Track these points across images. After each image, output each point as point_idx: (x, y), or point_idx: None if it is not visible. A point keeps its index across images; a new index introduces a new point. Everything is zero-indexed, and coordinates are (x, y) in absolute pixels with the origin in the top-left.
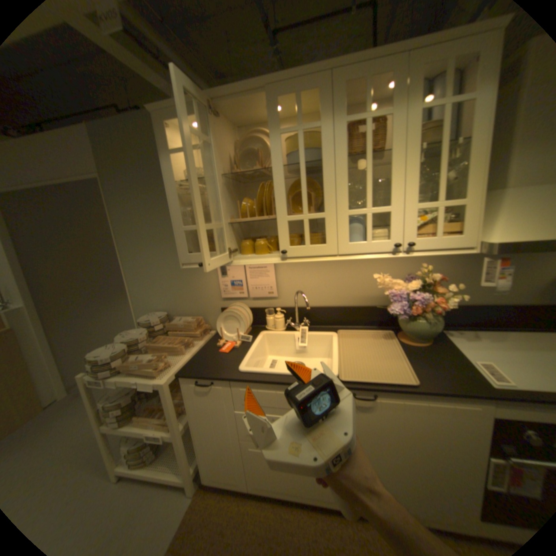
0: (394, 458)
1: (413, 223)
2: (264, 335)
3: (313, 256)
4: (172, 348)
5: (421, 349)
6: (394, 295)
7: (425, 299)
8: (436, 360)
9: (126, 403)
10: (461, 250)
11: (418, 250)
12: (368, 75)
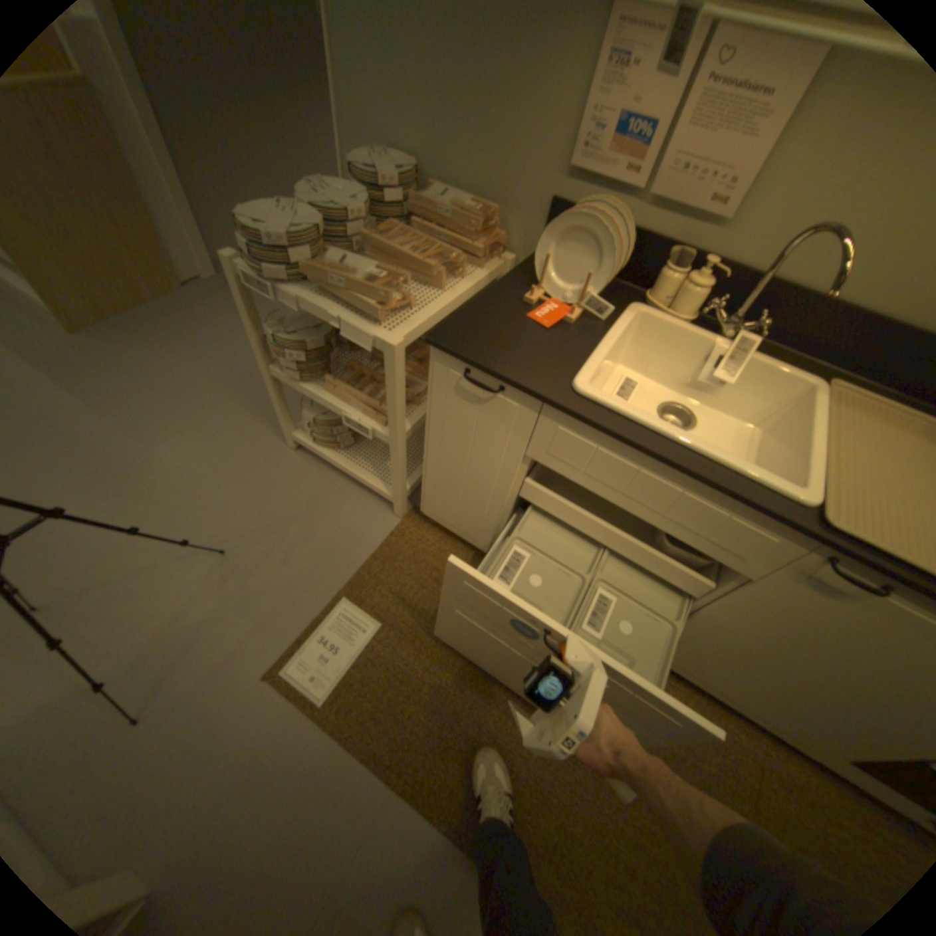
0: (795, 658)
1: None
2: (636, 314)
3: None
4: (418, 264)
5: None
6: None
7: None
8: None
9: (314, 343)
10: None
11: None
12: None
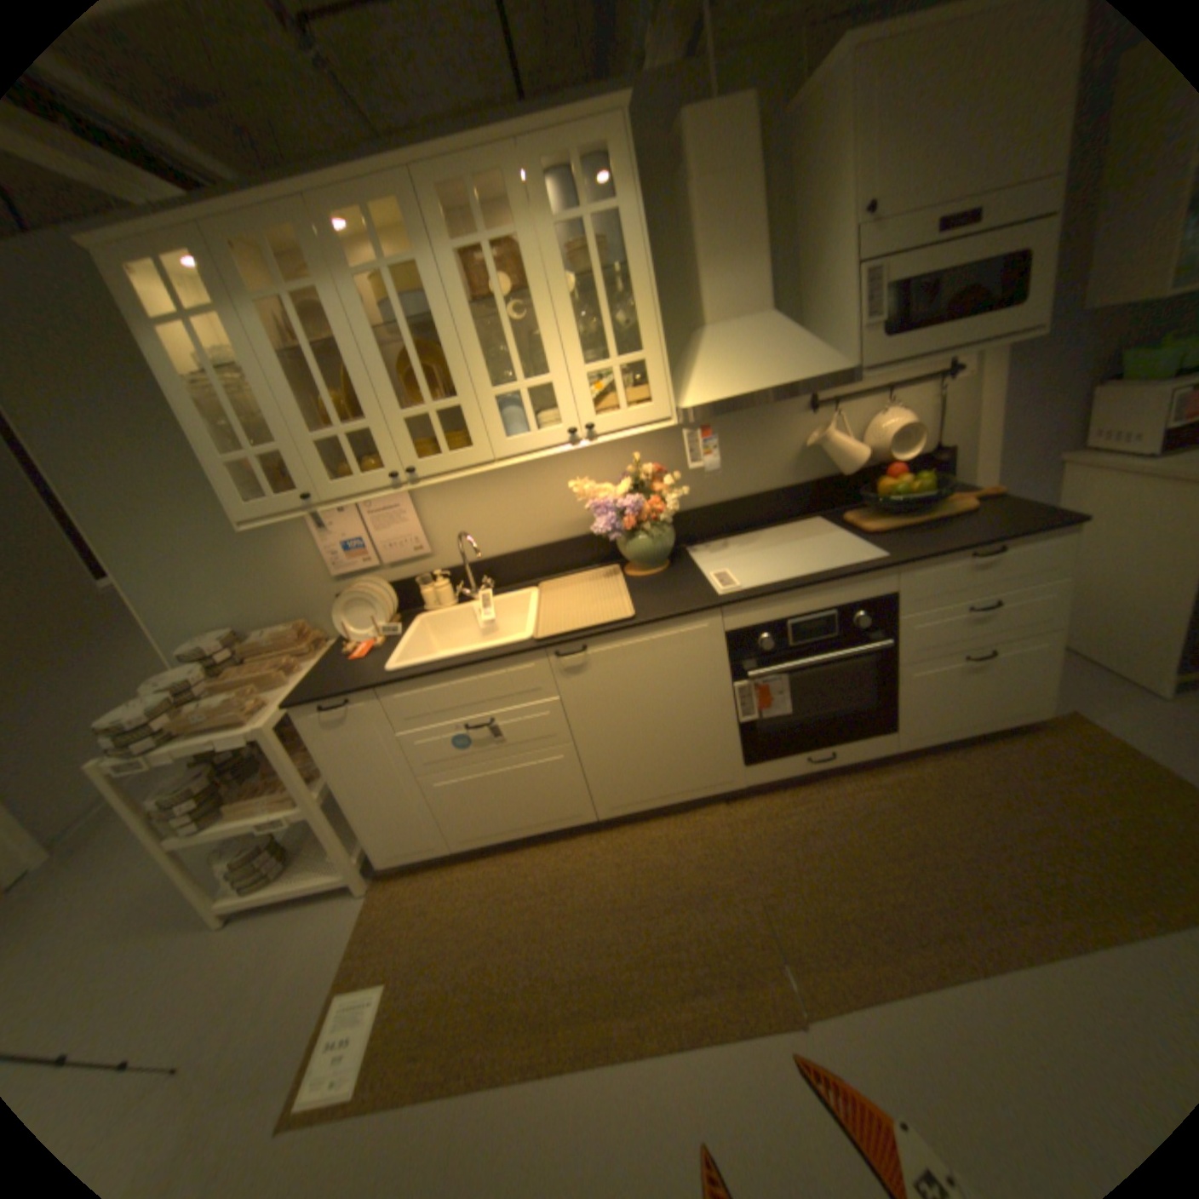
0: (629, 723)
1: (585, 396)
2: (422, 621)
3: (459, 469)
4: (261, 680)
5: (651, 578)
6: (598, 508)
7: (637, 504)
8: (665, 585)
9: (199, 791)
10: (656, 425)
11: (603, 435)
12: (469, 170)
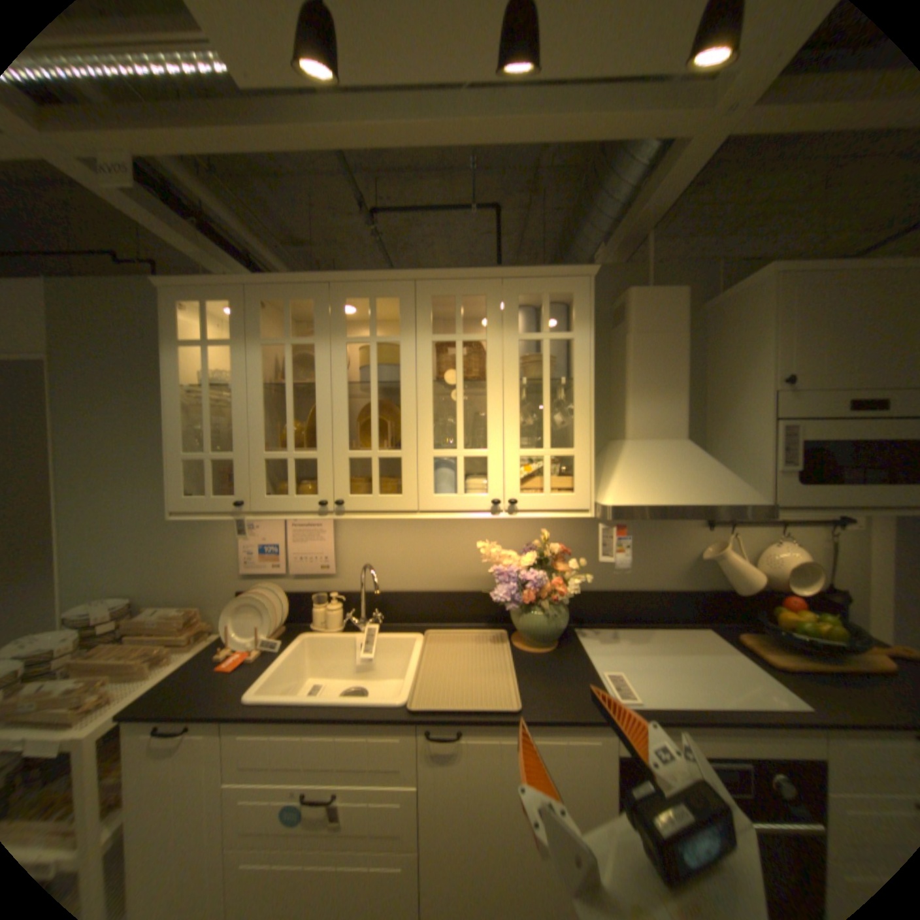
0: (488, 846)
1: (514, 474)
2: (304, 640)
3: (383, 511)
4: (123, 668)
5: (539, 657)
6: (501, 573)
7: (539, 579)
8: (554, 673)
9: None
10: (574, 513)
11: (523, 511)
12: (460, 293)
